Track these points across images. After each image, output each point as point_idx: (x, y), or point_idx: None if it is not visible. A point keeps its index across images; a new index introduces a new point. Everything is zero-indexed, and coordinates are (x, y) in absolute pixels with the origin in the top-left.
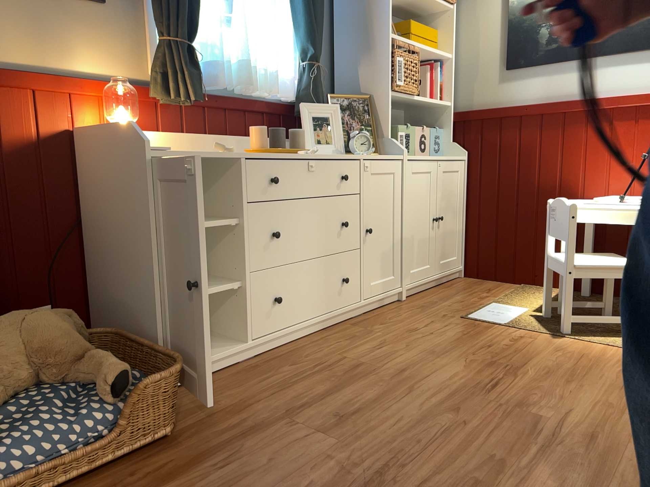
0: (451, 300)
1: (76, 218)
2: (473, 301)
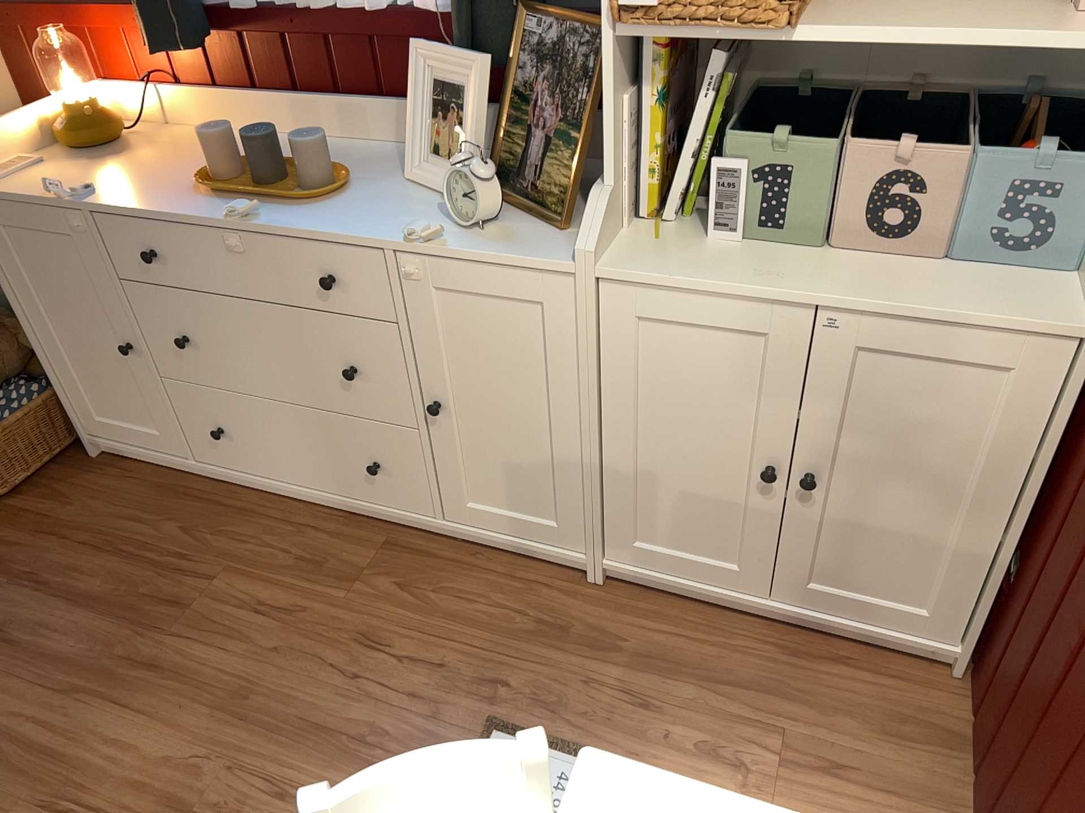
0: (650, 673)
1: None
2: (665, 725)
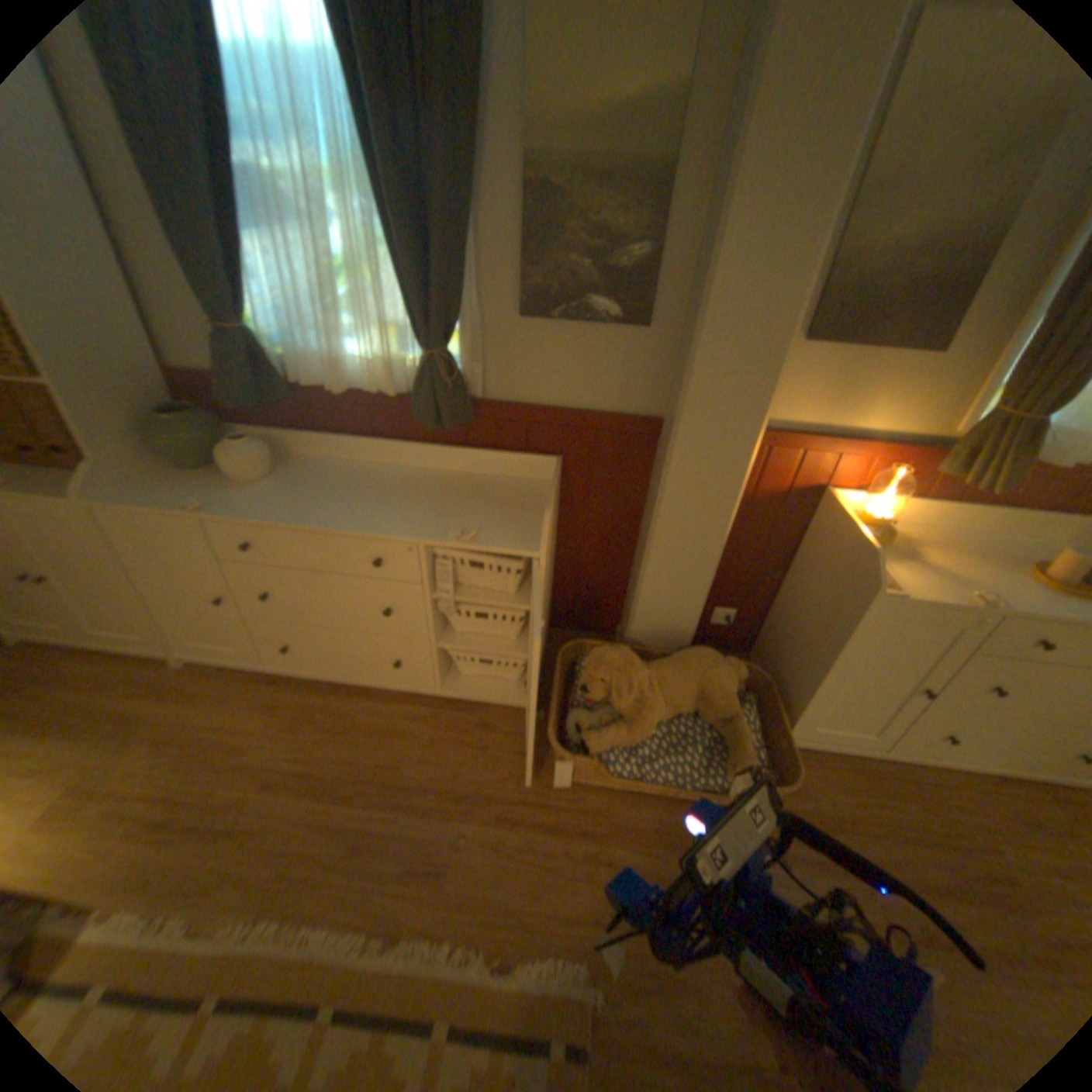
0: None
1: (787, 557)
2: None
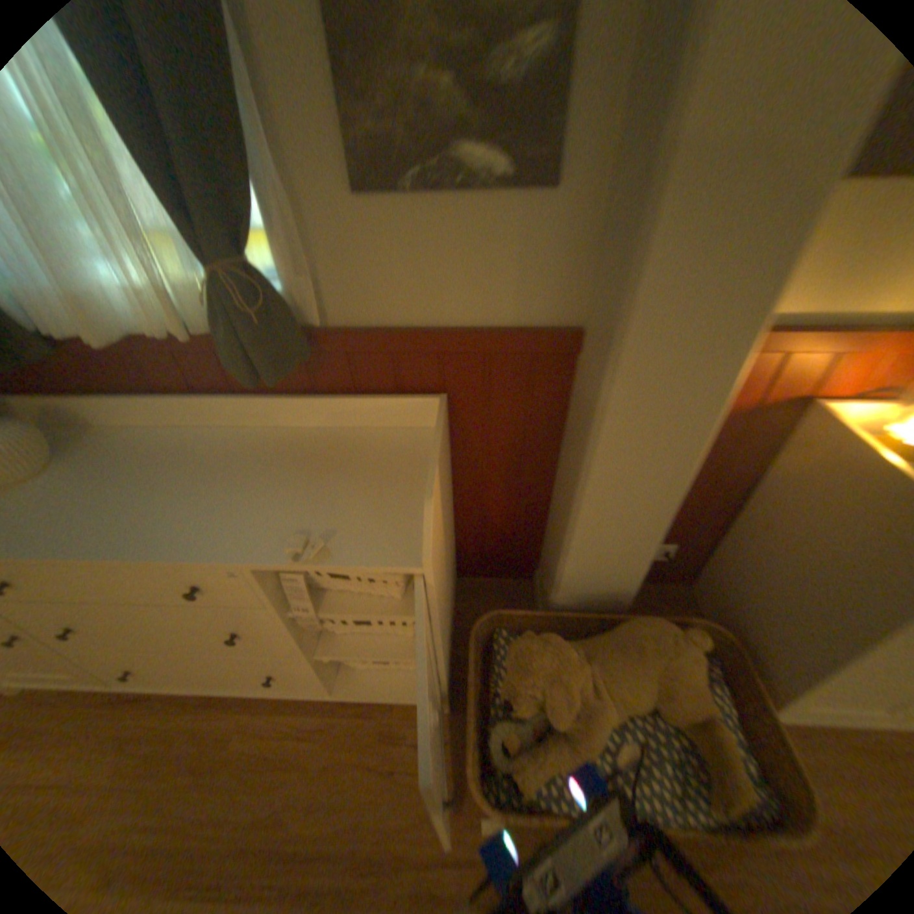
0: None
1: (748, 485)
2: None
